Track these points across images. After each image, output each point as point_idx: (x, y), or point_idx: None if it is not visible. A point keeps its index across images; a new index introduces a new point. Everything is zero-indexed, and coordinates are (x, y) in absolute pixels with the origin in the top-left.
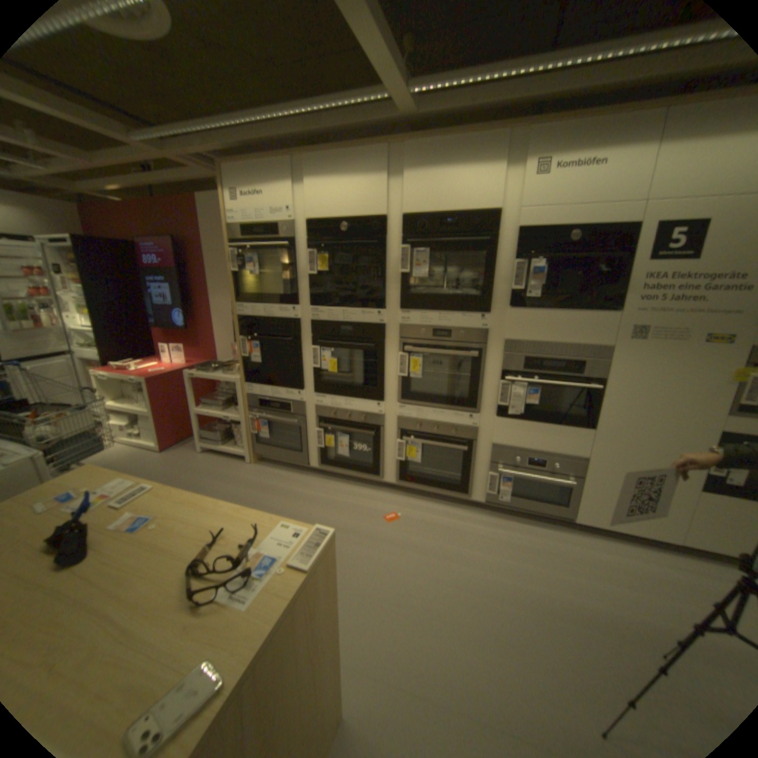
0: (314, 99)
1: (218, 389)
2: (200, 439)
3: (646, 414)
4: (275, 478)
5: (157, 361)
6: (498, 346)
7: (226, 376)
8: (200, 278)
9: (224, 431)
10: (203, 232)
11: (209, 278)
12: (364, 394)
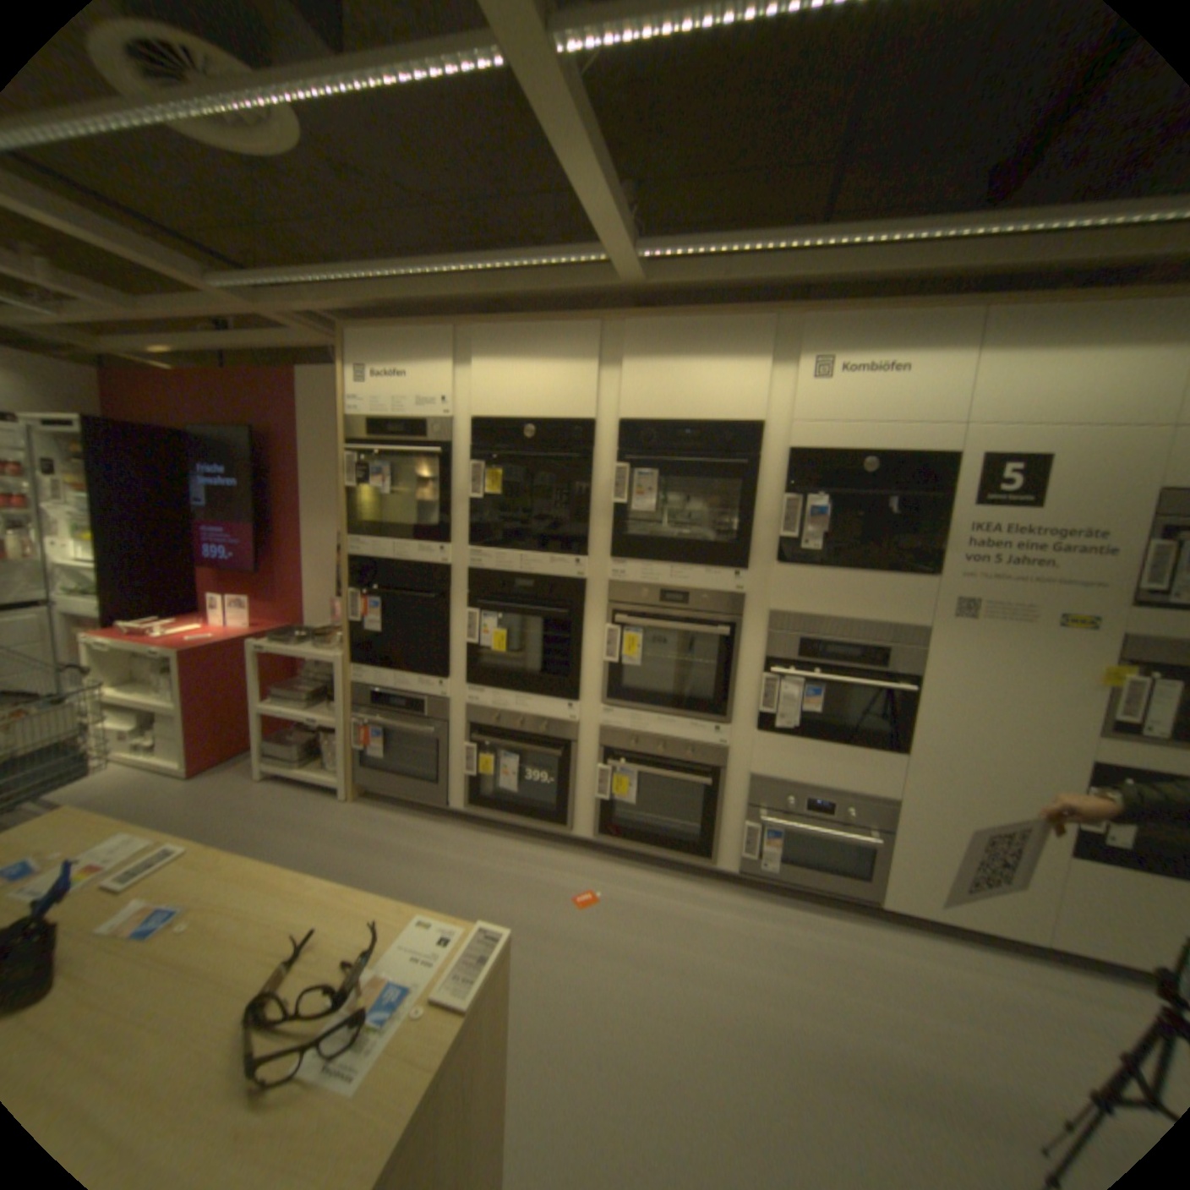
0: (497, 253)
1: (302, 672)
2: (261, 757)
3: (983, 732)
4: (387, 827)
5: (200, 622)
6: (759, 621)
7: (319, 651)
8: (290, 493)
9: (306, 743)
10: (303, 424)
11: (305, 494)
12: (548, 689)
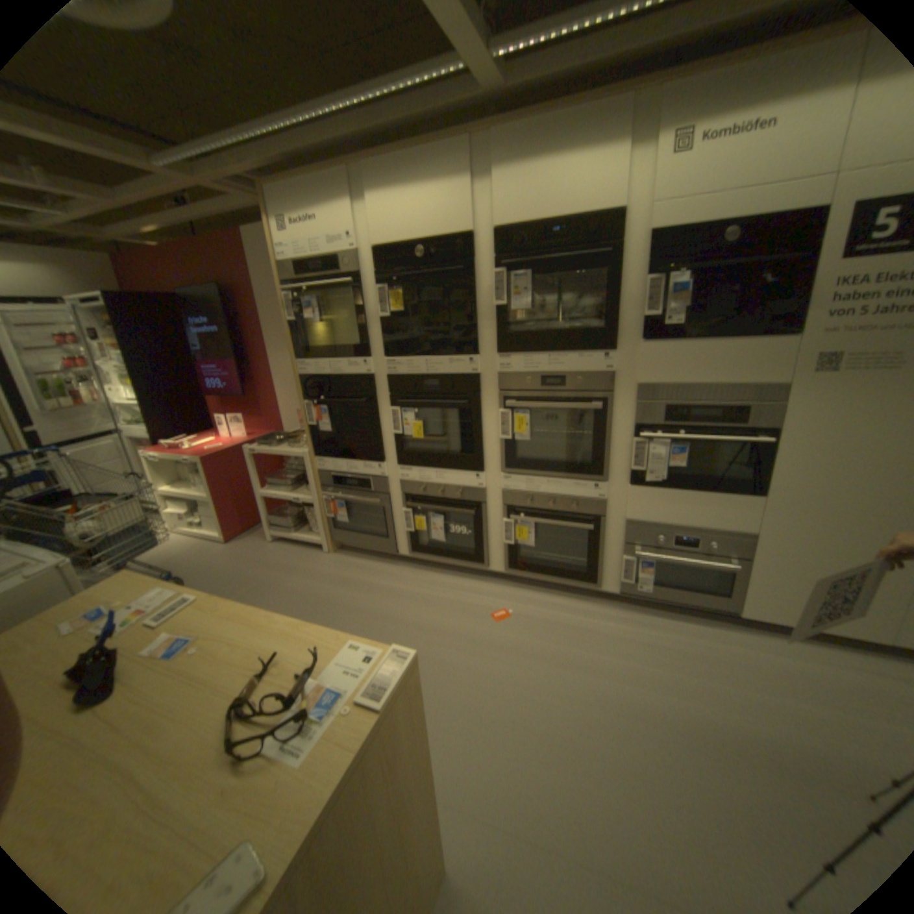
0: (368, 87)
1: (286, 467)
2: (269, 528)
3: (839, 474)
4: (358, 571)
5: (214, 438)
6: (628, 395)
7: (292, 452)
8: (256, 334)
9: (297, 517)
10: (254, 277)
11: (266, 333)
12: (459, 465)
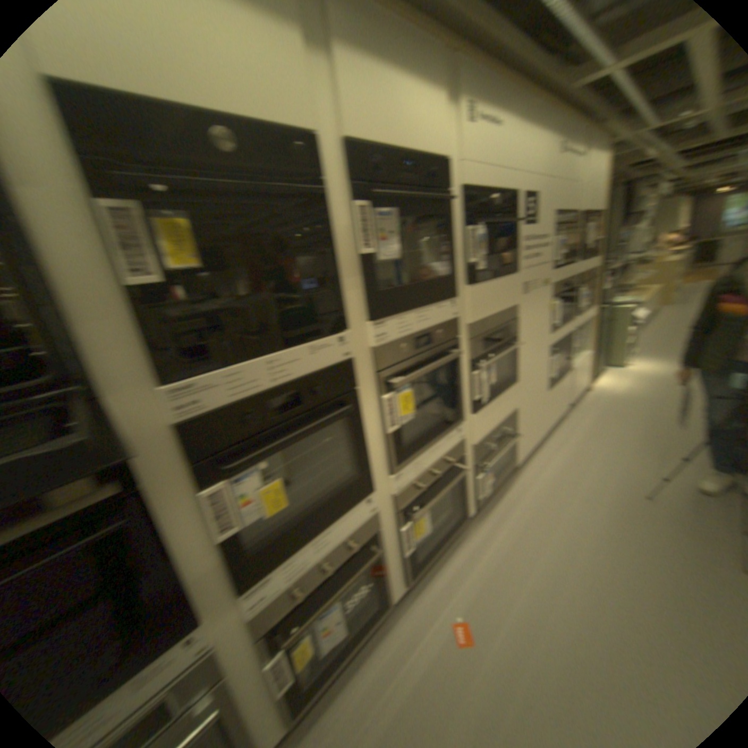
0: None
1: None
2: None
3: (532, 353)
4: None
5: None
6: (465, 335)
7: None
8: None
9: None
10: None
11: None
12: (346, 502)
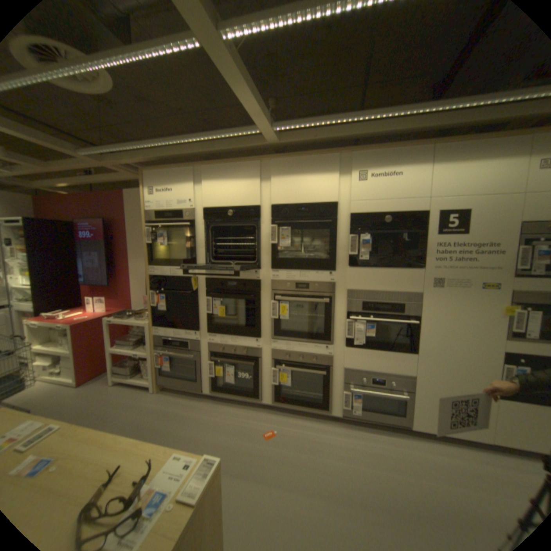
0: (210, 133)
1: (130, 332)
2: (111, 375)
3: (451, 341)
4: (173, 405)
5: (81, 311)
6: (342, 295)
7: (137, 322)
8: (122, 248)
9: (133, 366)
10: (127, 216)
11: (129, 248)
12: (245, 333)
